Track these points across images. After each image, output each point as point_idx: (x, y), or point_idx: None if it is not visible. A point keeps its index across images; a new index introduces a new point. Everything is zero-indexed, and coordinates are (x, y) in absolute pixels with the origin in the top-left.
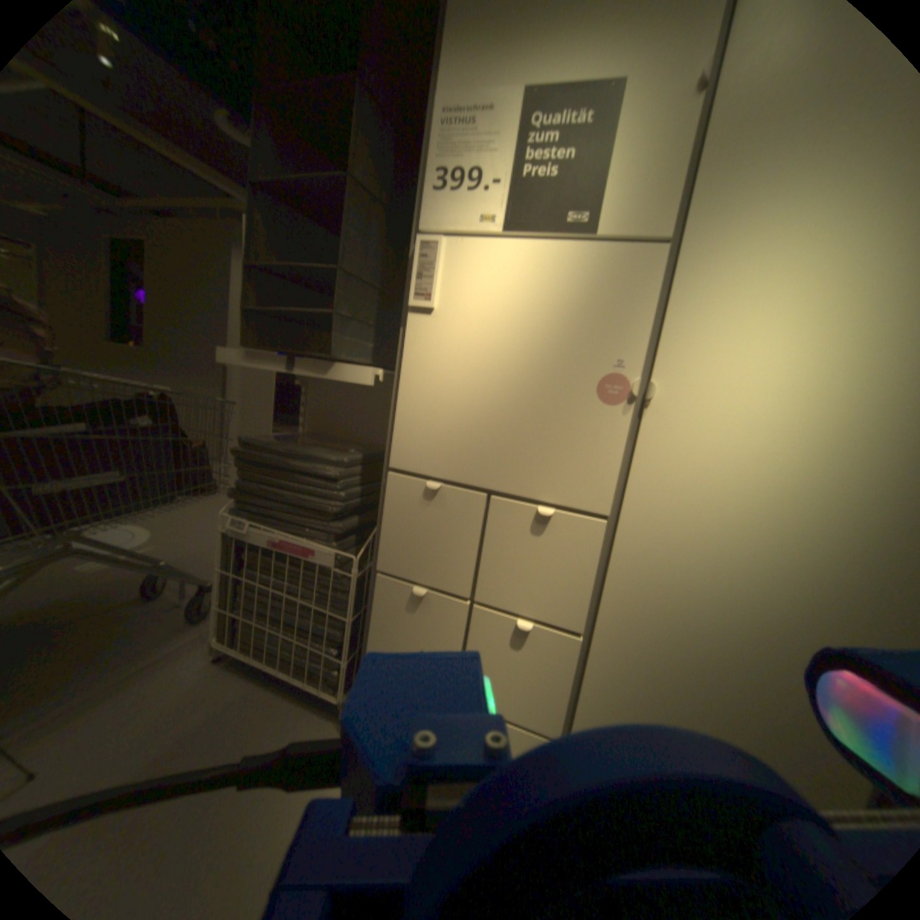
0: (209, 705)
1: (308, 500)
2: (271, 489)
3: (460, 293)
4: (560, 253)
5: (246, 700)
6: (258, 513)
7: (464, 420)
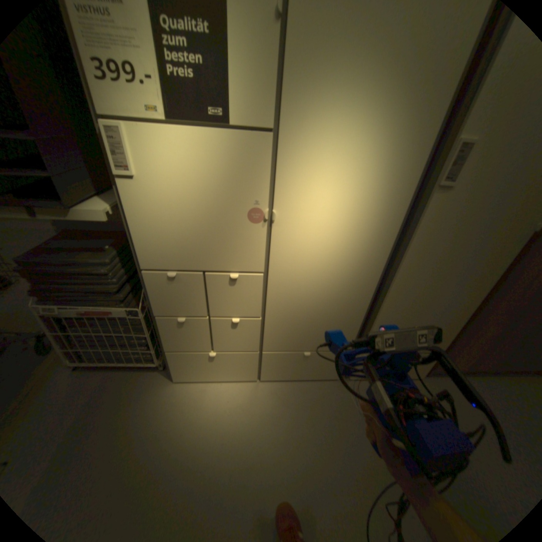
0: (85, 390)
1: (92, 287)
2: (61, 285)
3: (148, 162)
4: (209, 134)
5: (105, 380)
6: (59, 299)
7: (177, 238)
